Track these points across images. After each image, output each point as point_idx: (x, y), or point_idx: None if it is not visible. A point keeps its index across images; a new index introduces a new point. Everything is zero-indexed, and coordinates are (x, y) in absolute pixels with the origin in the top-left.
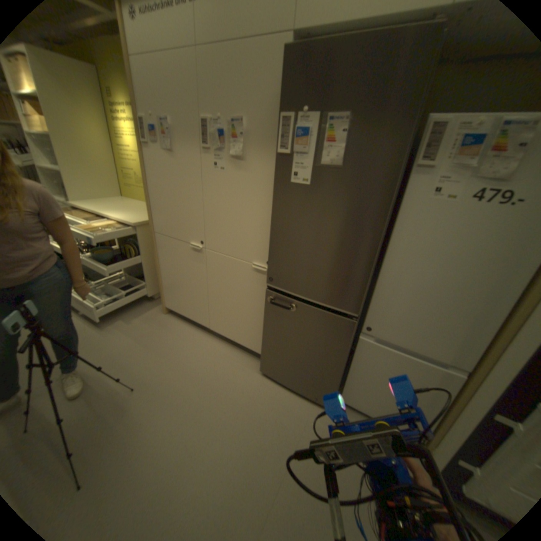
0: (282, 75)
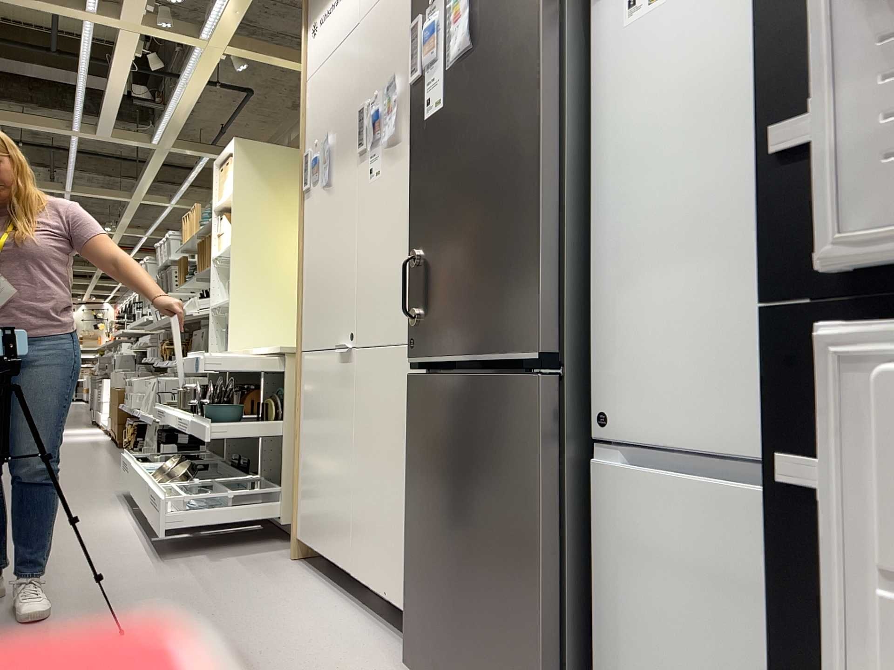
0: None
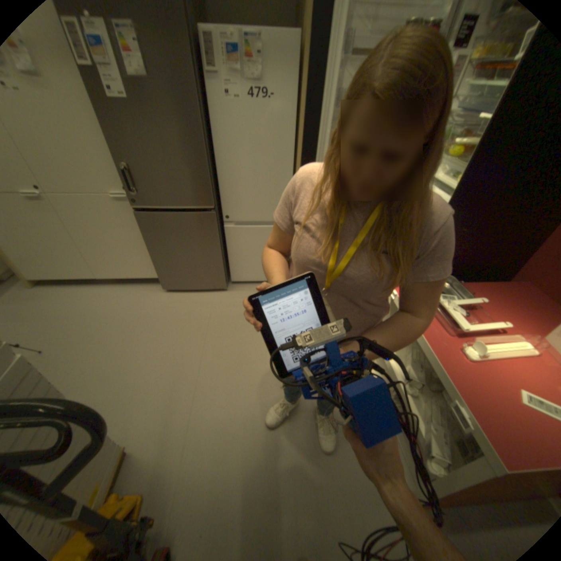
0: None
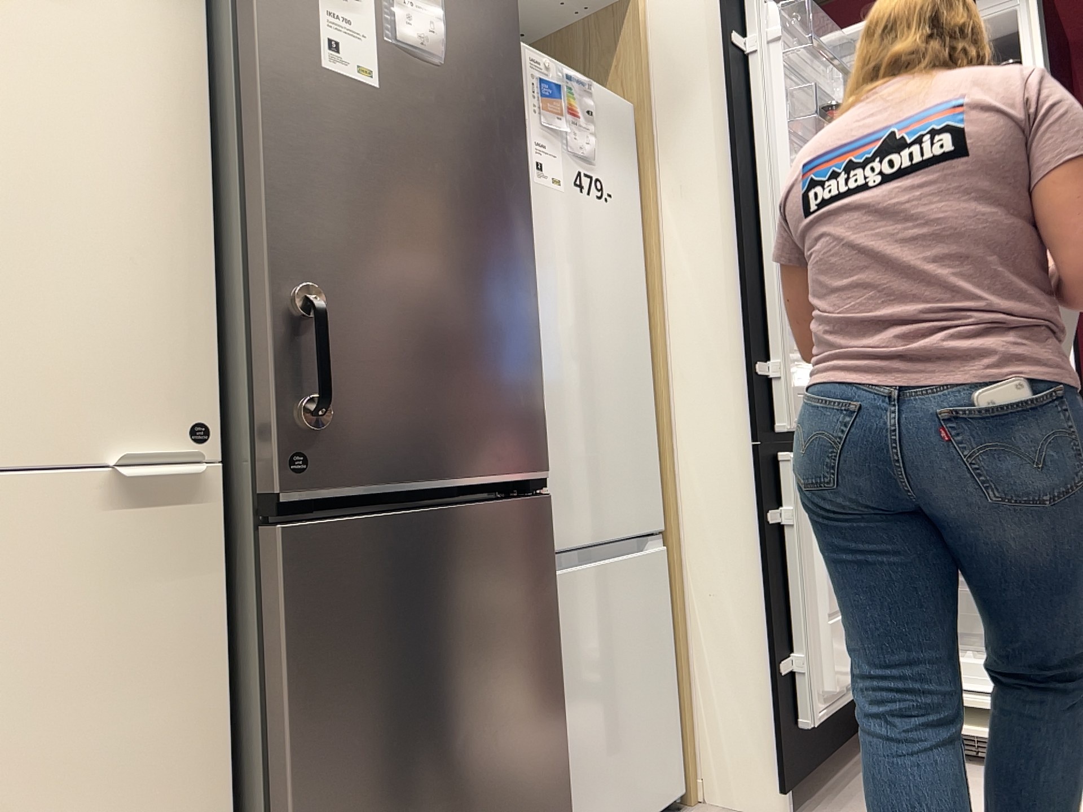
0: None
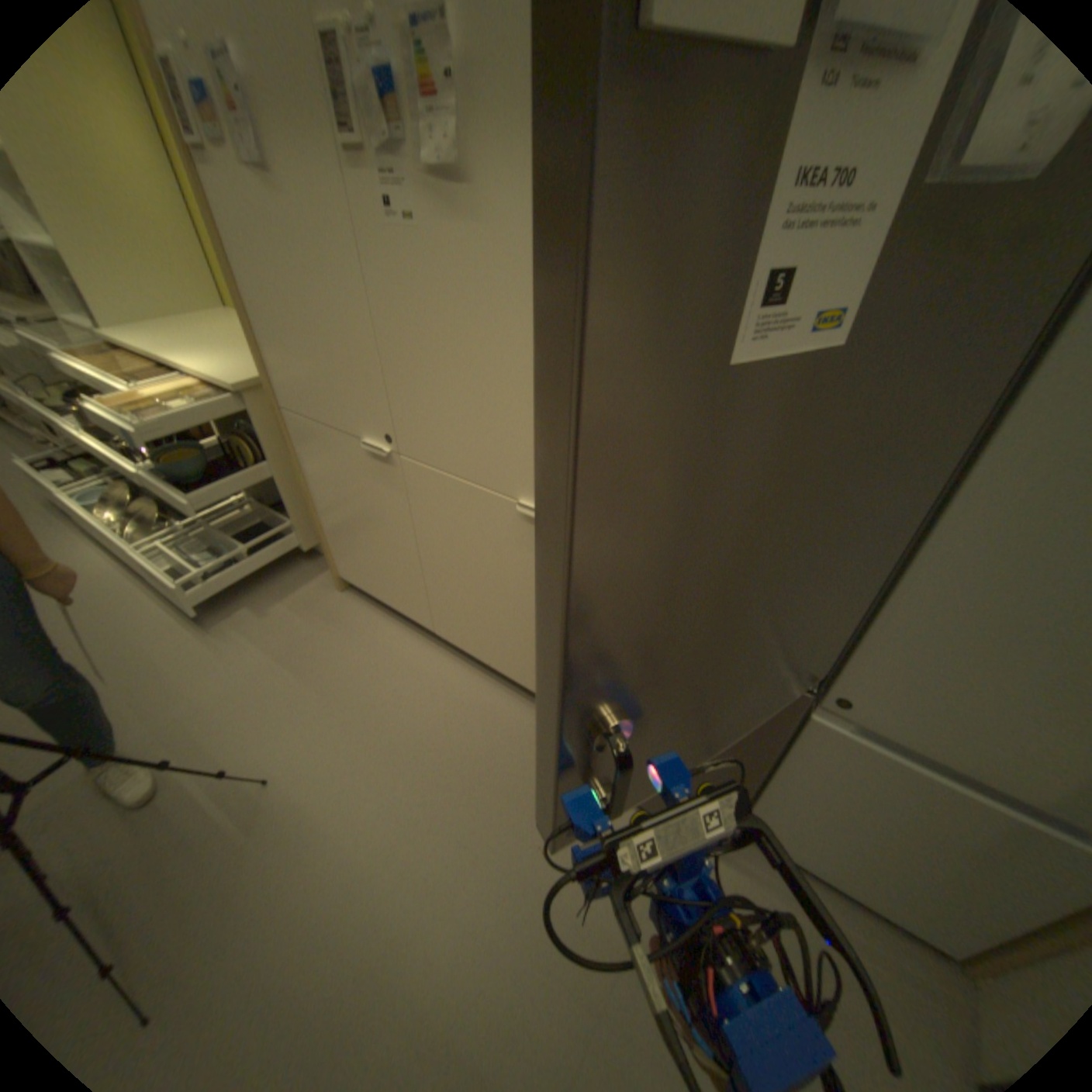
0: None
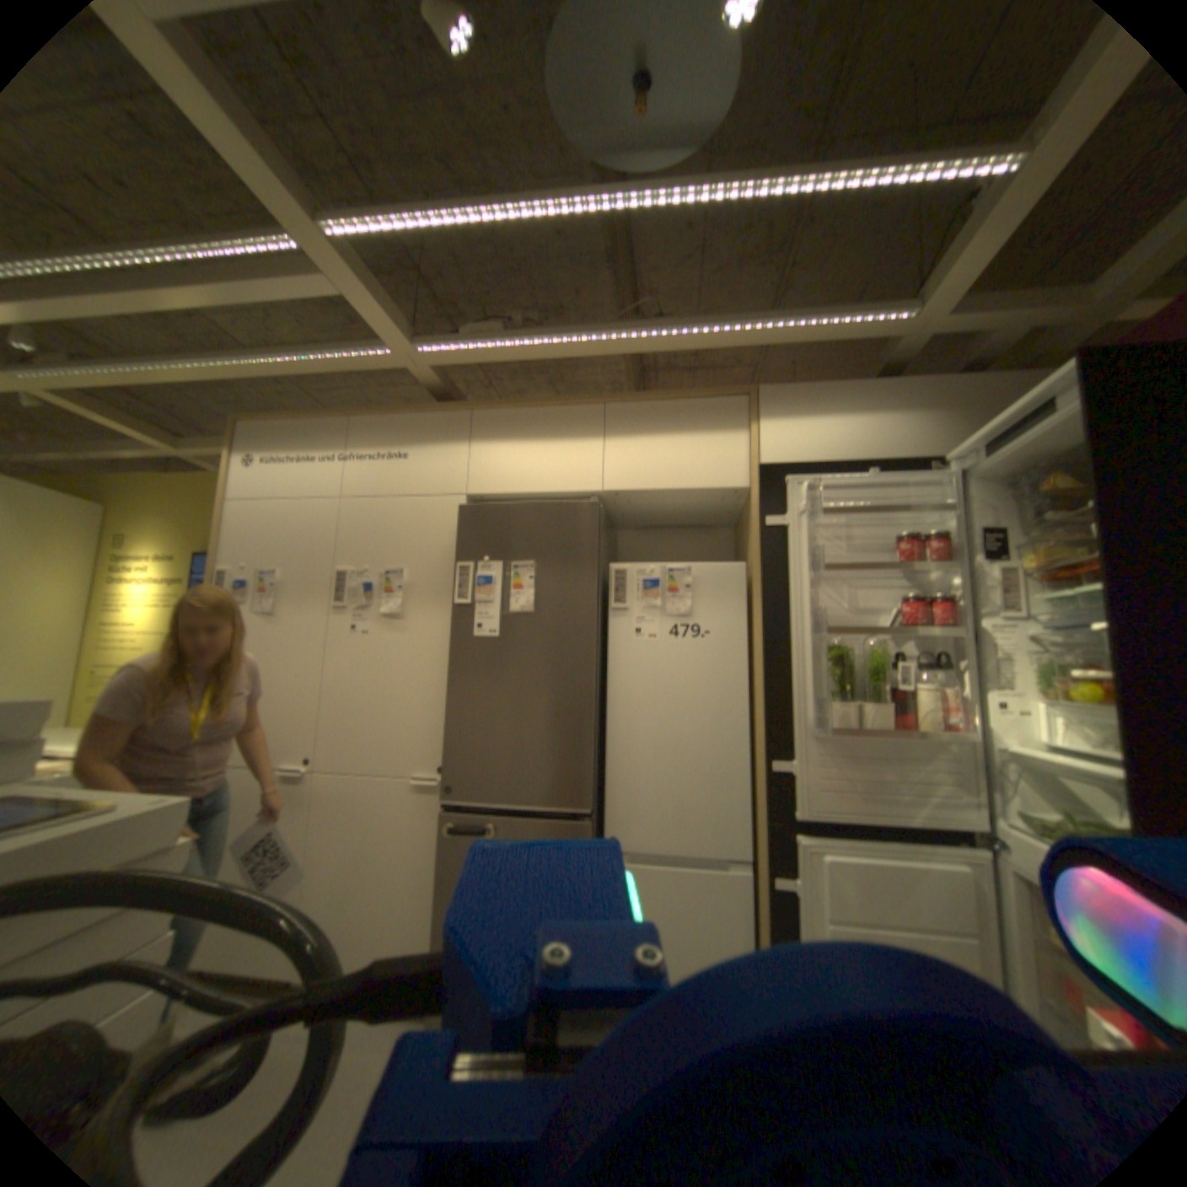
0: (457, 530)
